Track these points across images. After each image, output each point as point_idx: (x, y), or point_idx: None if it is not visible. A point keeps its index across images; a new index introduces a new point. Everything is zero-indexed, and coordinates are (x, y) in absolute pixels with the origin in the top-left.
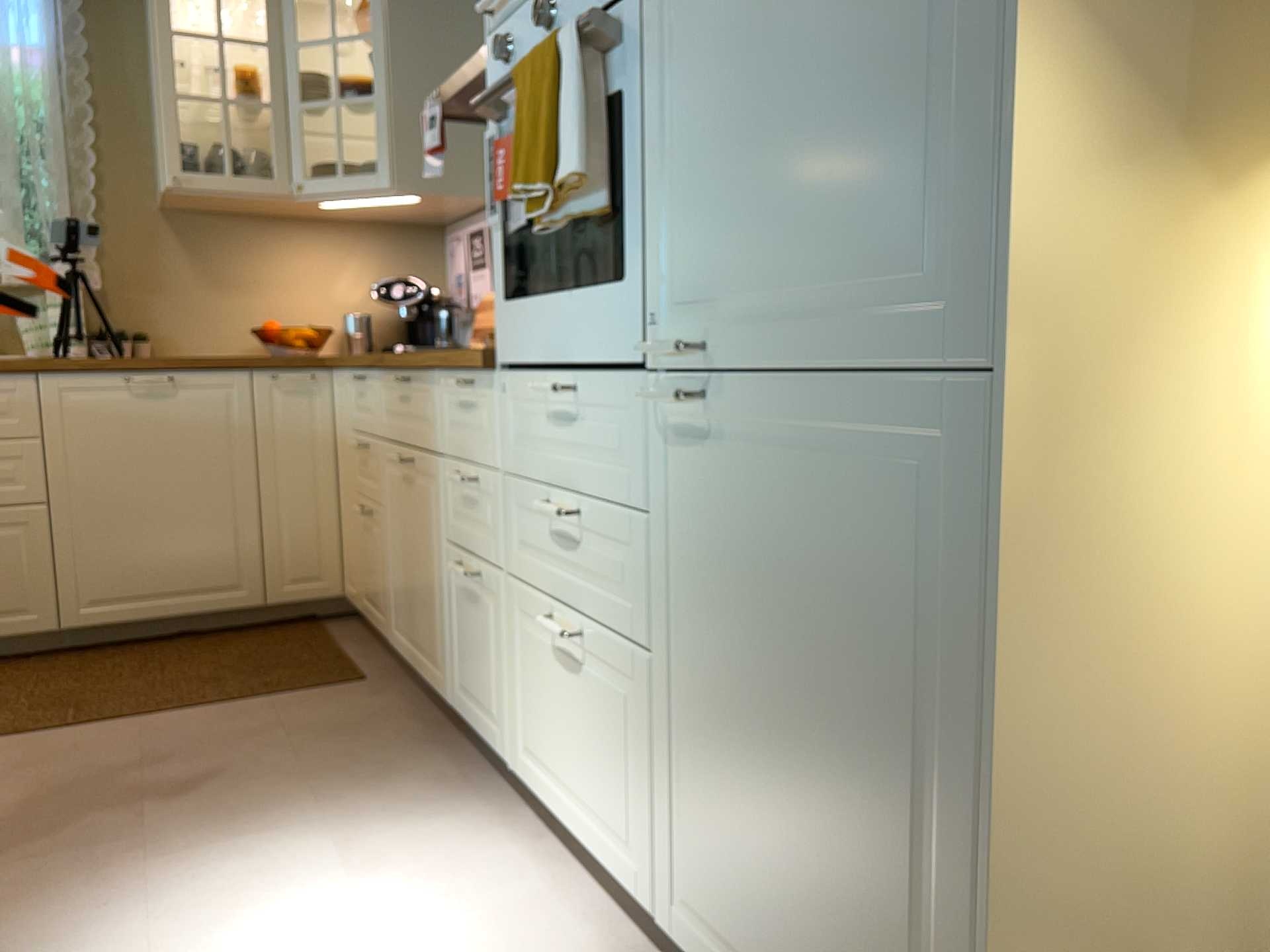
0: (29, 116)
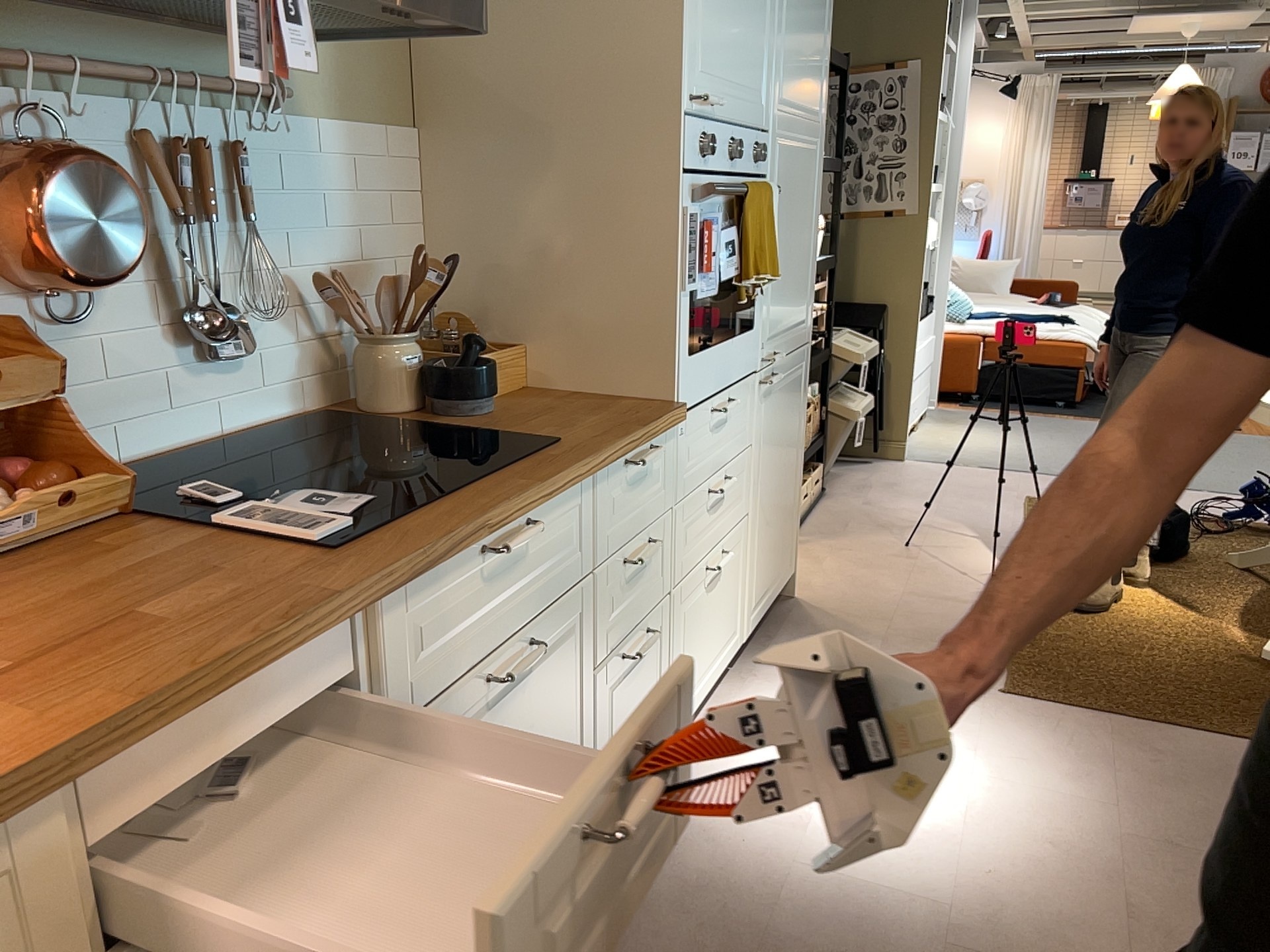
0: None
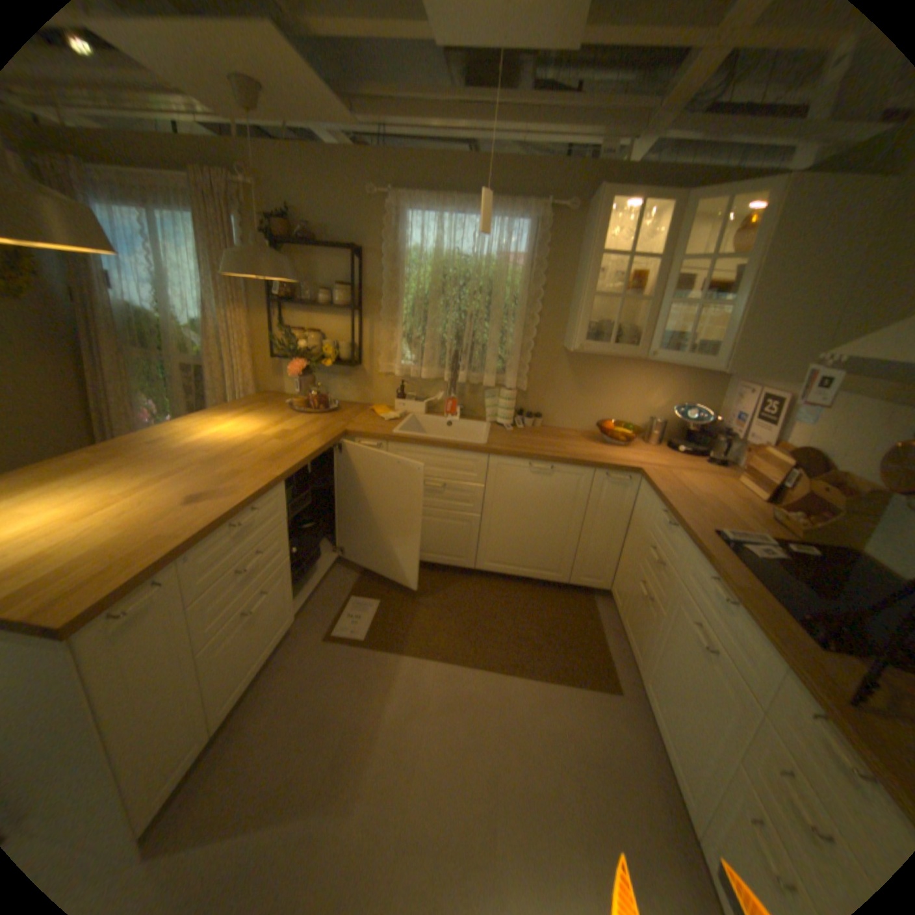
0: (512, 297)
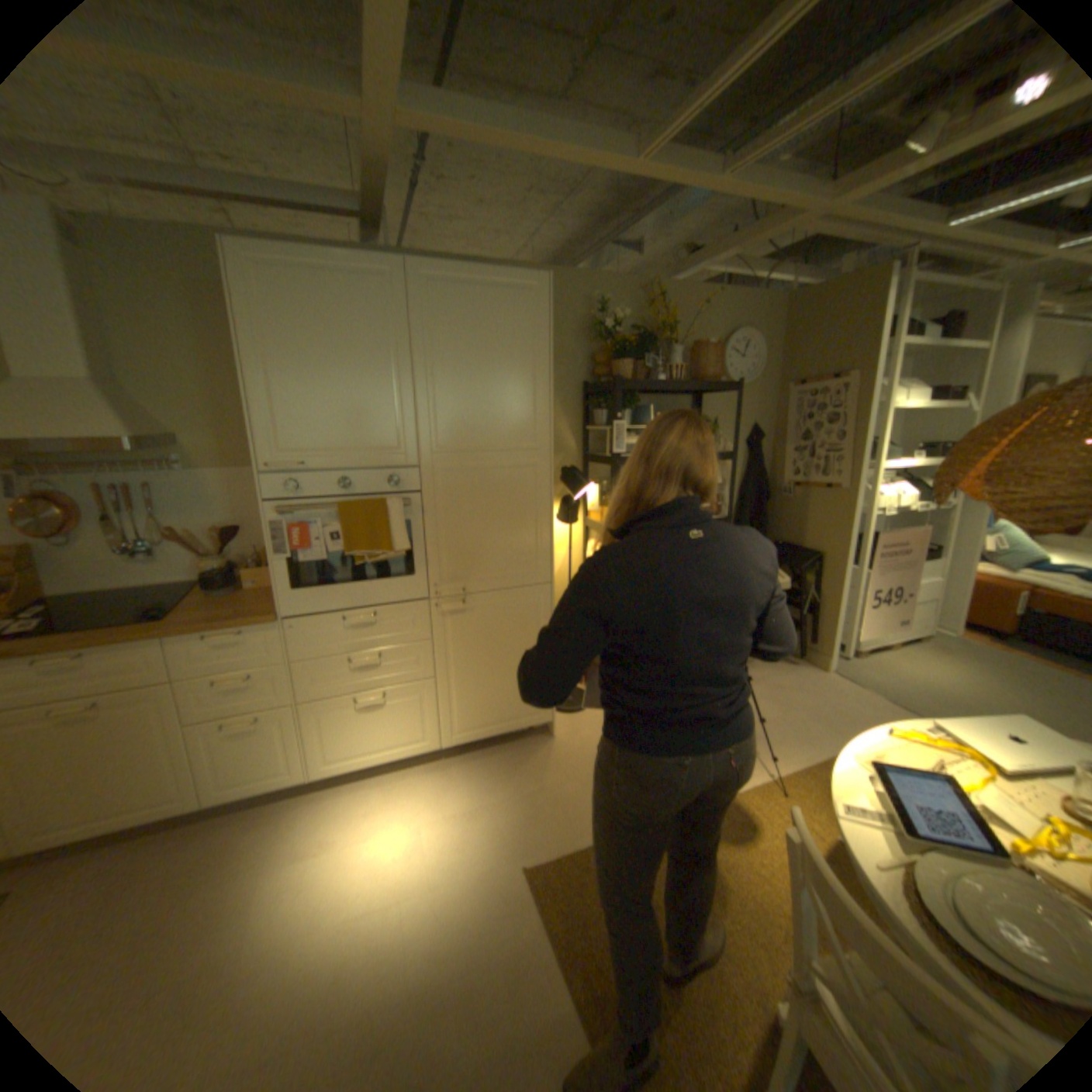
0: None
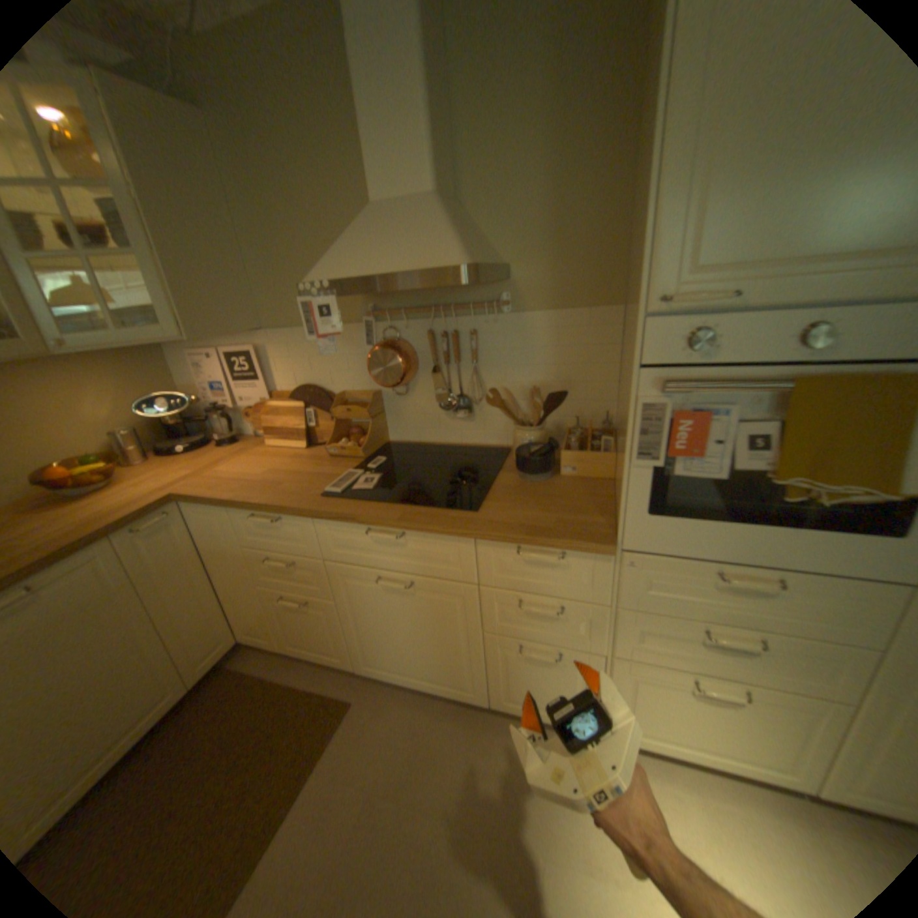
0: None
